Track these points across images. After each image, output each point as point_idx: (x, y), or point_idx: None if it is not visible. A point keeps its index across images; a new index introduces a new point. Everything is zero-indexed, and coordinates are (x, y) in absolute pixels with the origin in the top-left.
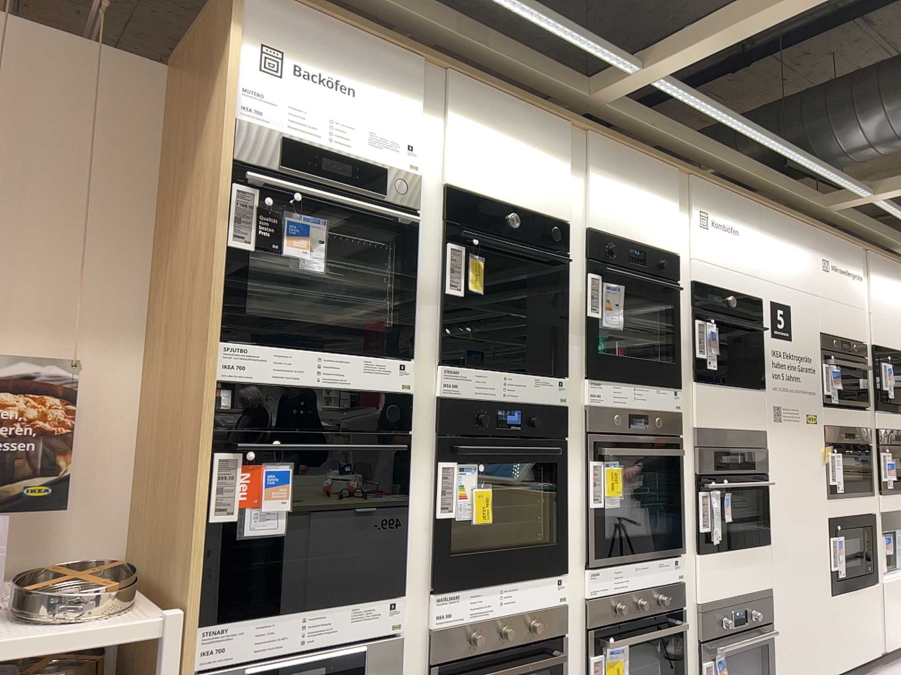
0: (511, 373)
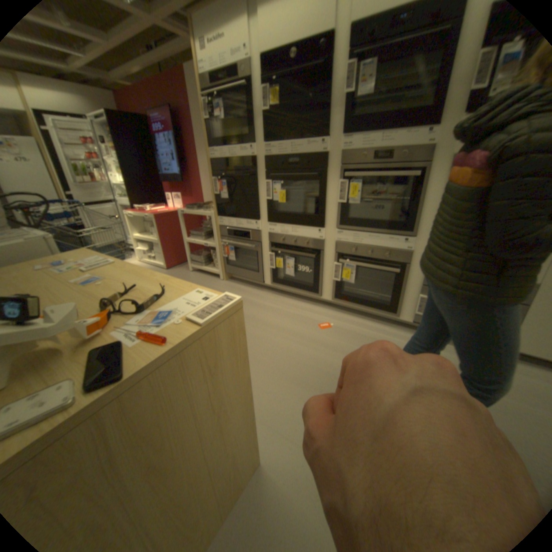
0: (295, 139)
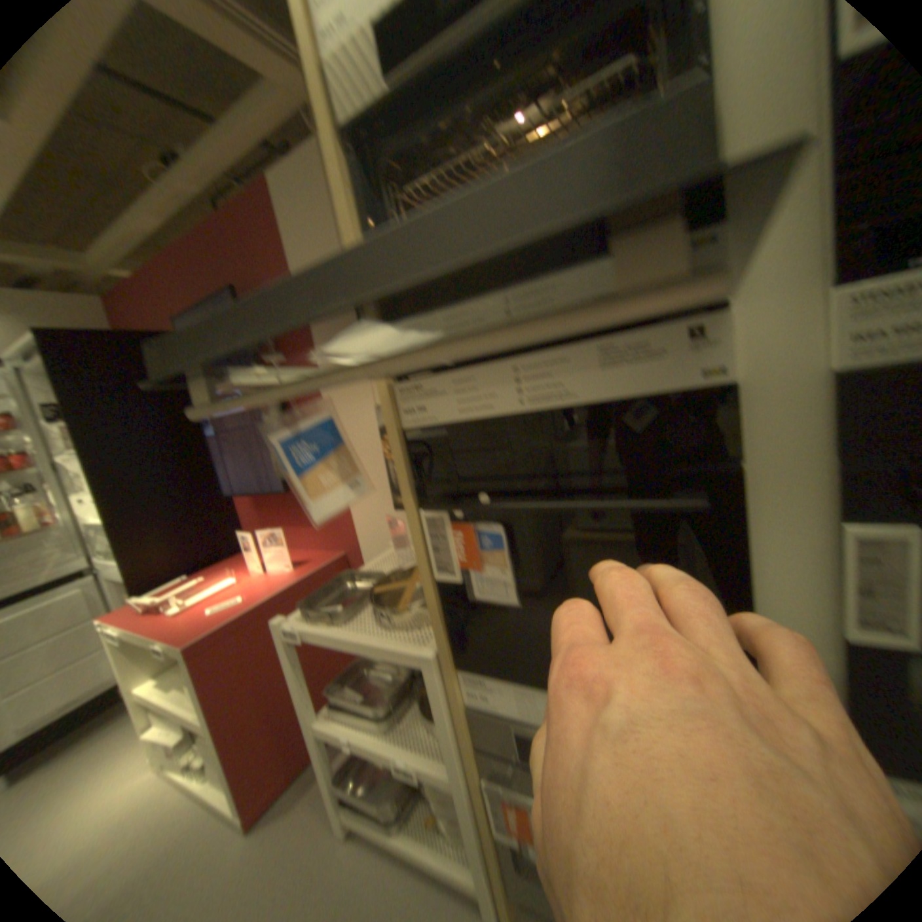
0: None
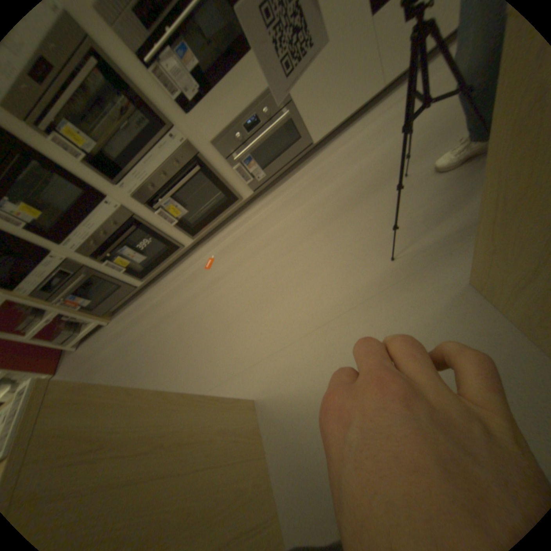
0: None
